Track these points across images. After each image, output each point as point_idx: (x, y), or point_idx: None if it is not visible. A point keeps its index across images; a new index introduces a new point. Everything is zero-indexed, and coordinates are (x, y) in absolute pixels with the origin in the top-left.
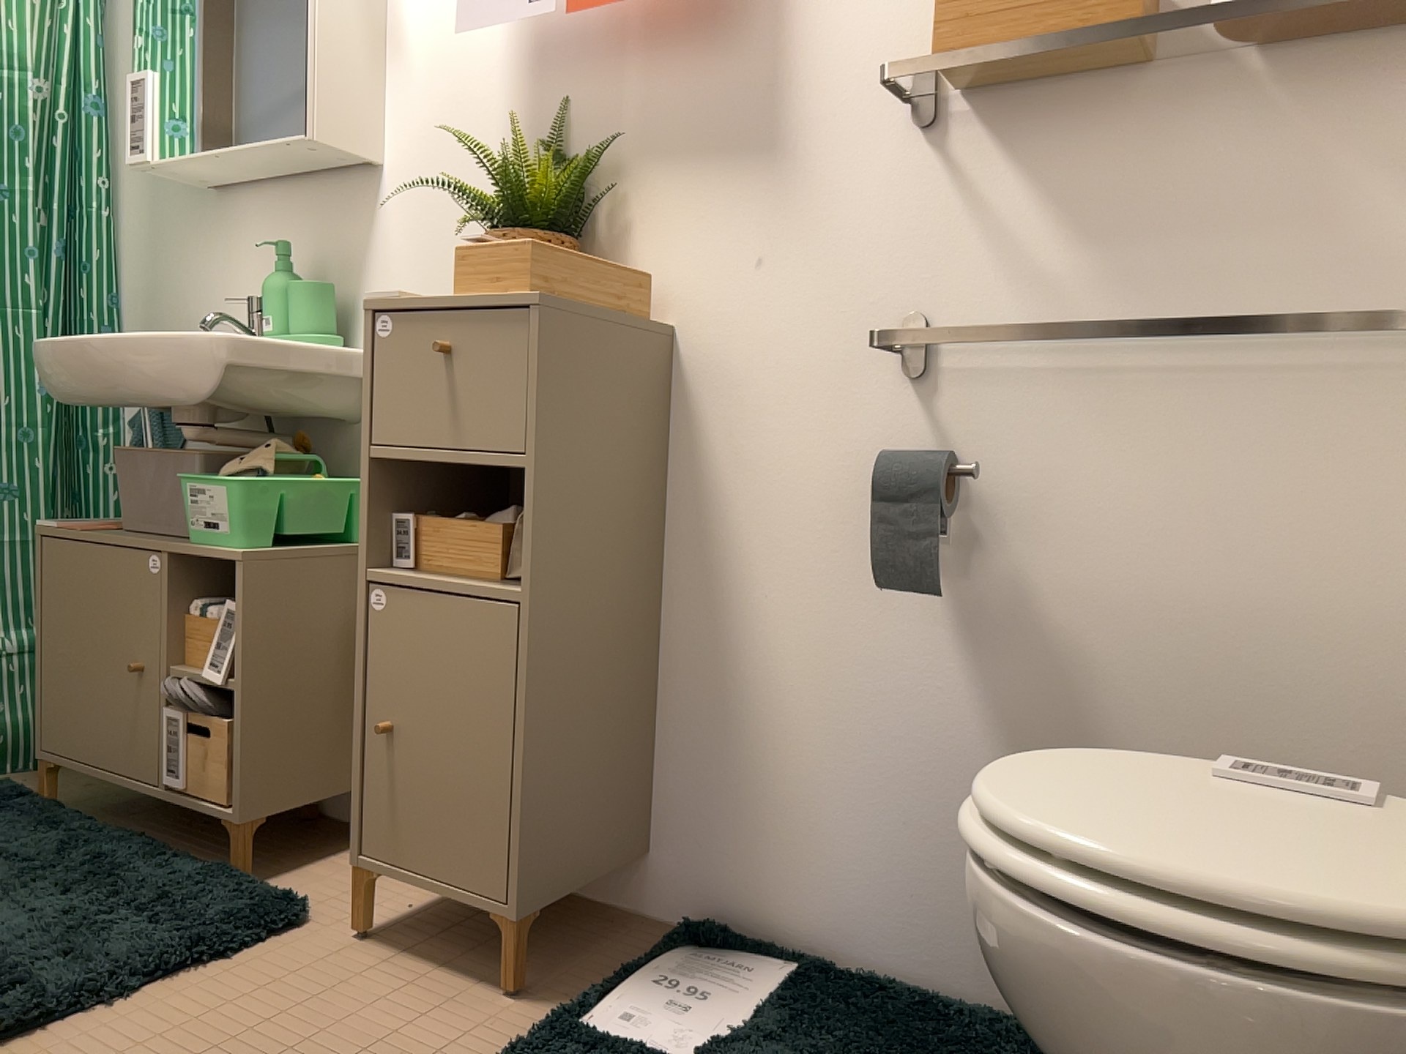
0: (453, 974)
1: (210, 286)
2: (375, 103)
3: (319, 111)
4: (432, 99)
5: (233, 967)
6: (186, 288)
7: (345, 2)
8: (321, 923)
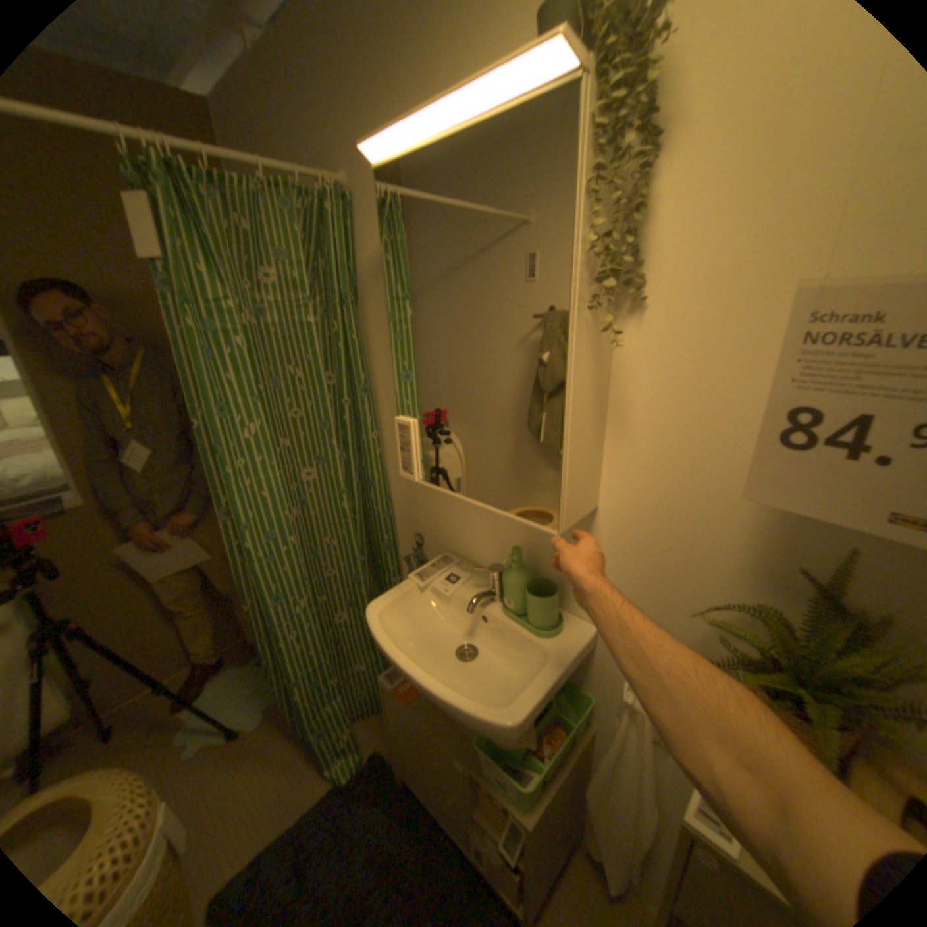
0: None
1: (448, 513)
2: (598, 466)
3: (566, 506)
4: (656, 474)
5: None
6: (431, 507)
7: (586, 402)
8: None
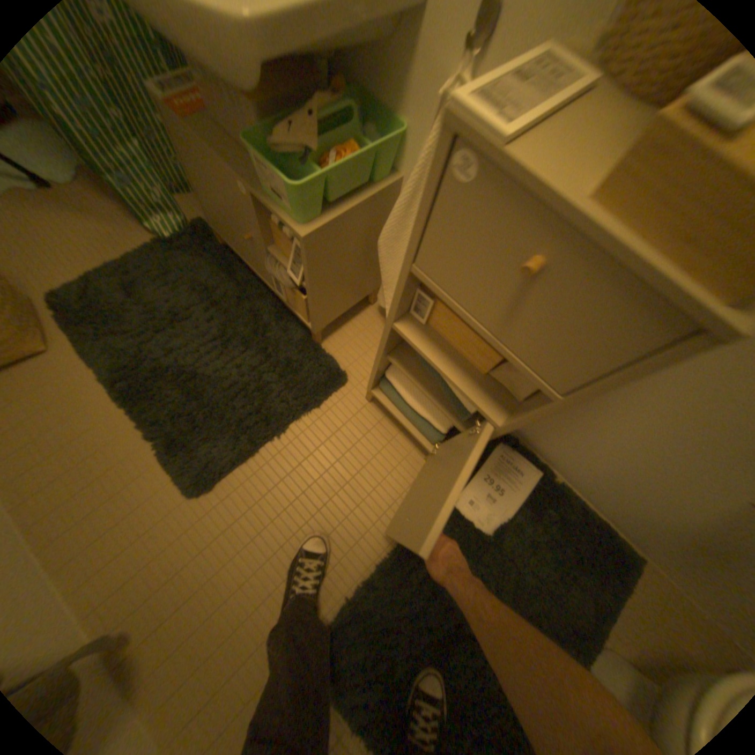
0: (407, 437)
1: None
2: None
3: None
4: None
5: (323, 414)
6: None
7: None
8: (354, 384)
